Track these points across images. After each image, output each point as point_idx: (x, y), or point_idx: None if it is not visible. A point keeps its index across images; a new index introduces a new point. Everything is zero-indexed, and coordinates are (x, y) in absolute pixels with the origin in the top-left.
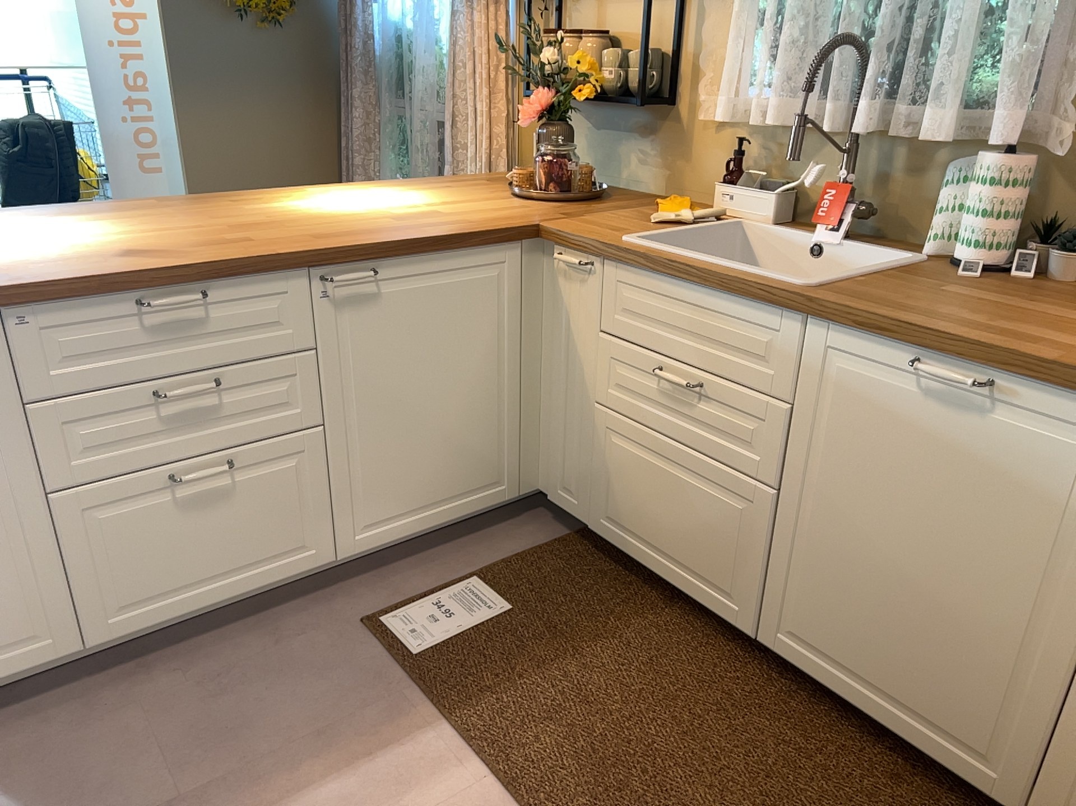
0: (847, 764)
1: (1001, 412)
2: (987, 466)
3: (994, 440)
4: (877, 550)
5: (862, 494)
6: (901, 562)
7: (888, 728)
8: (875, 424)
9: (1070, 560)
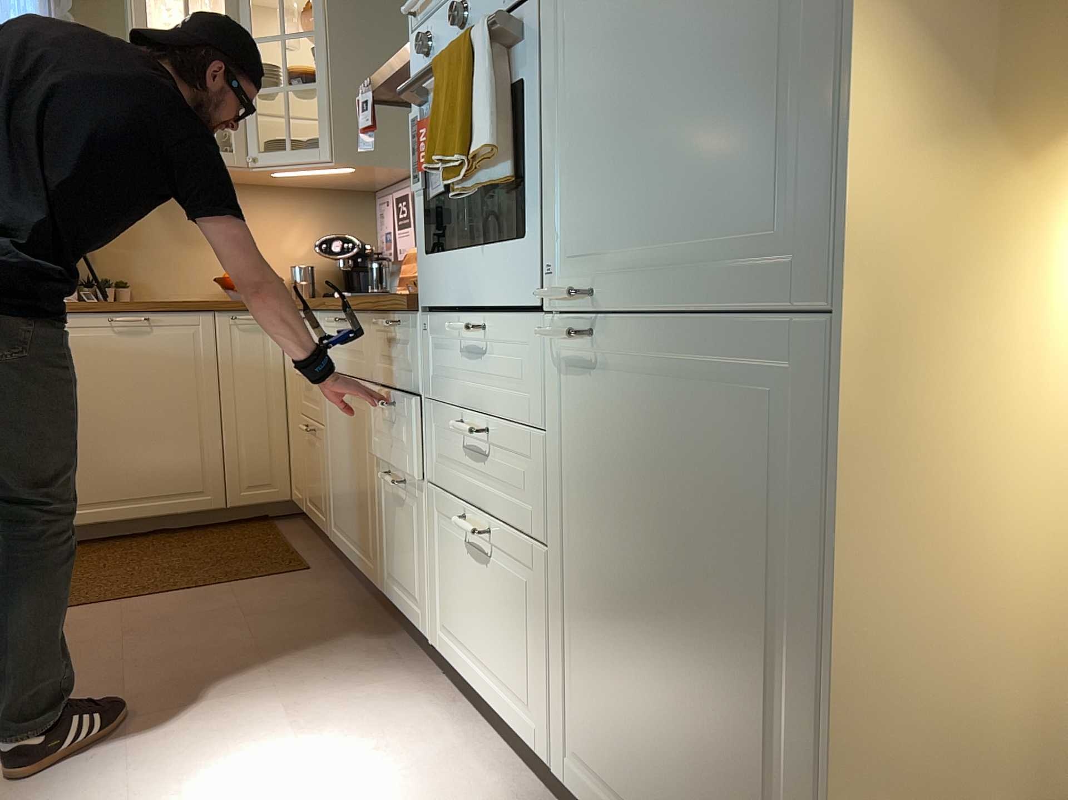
0: (146, 544)
1: (156, 330)
2: (158, 356)
3: (157, 343)
4: (118, 423)
5: (100, 398)
6: (133, 422)
7: (154, 516)
8: (97, 358)
9: (203, 379)
